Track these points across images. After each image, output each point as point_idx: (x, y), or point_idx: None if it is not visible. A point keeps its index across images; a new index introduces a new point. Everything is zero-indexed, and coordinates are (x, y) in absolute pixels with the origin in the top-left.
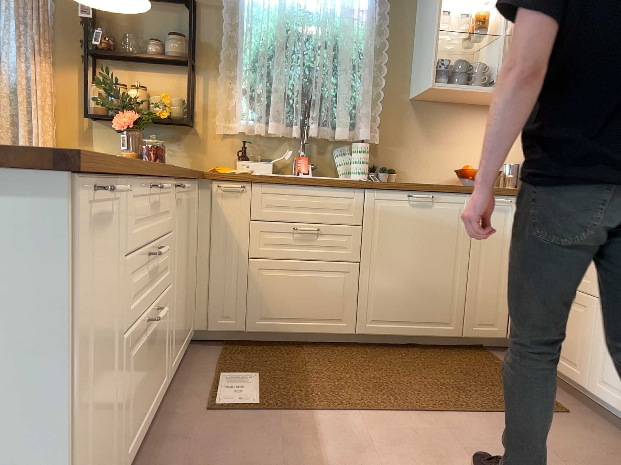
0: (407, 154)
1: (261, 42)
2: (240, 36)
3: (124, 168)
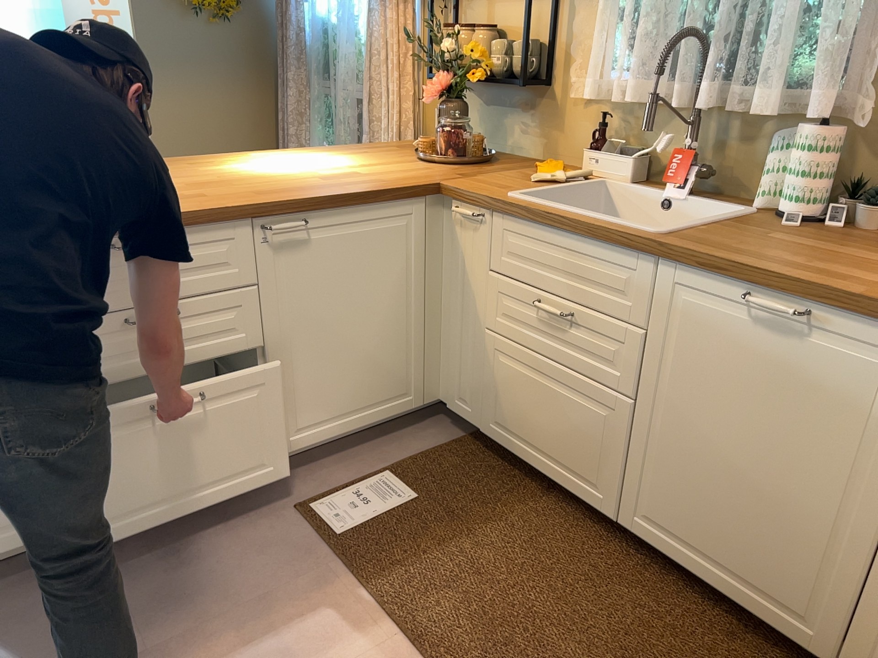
0: None
1: None
2: None
3: None
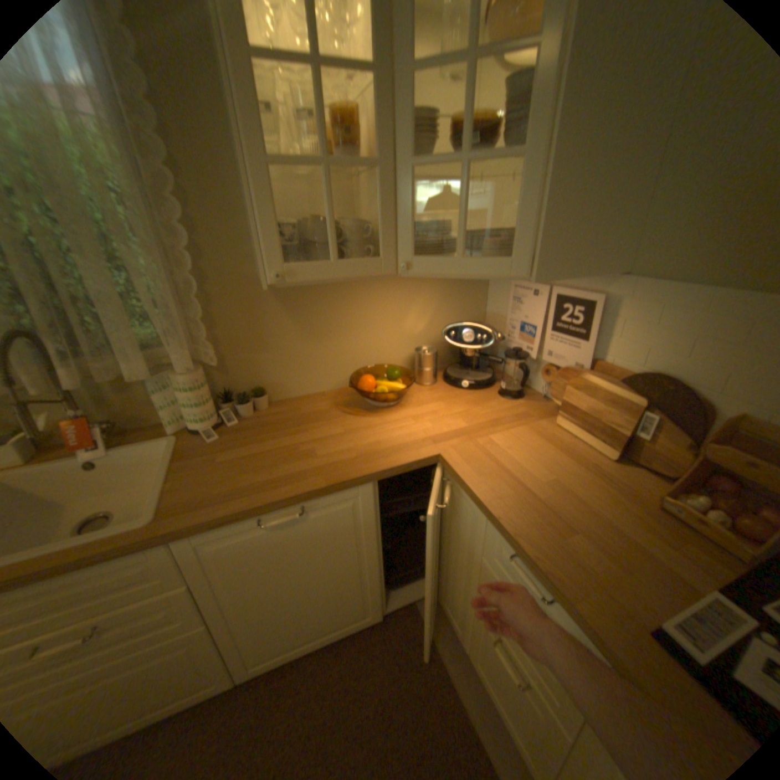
0: (278, 360)
1: None
2: None
3: None
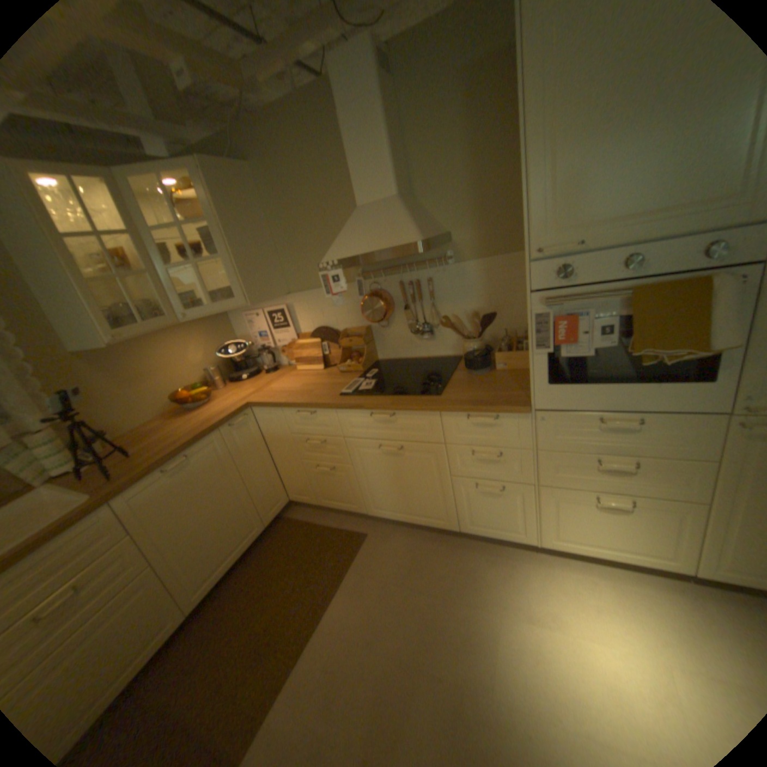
0: (104, 409)
1: None
2: None
3: None
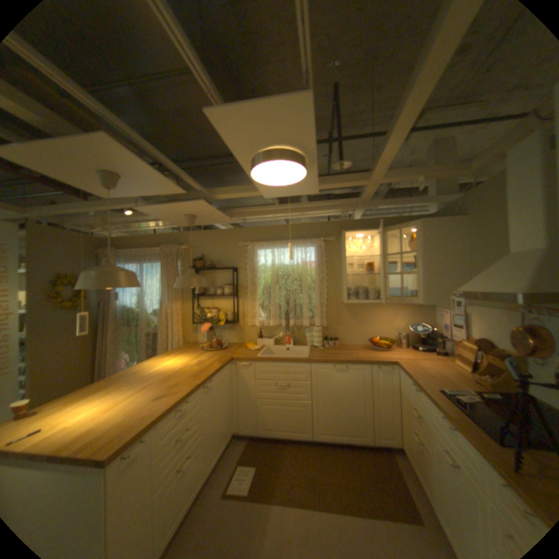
0: (344, 329)
1: (265, 283)
2: (256, 280)
3: (153, 422)
